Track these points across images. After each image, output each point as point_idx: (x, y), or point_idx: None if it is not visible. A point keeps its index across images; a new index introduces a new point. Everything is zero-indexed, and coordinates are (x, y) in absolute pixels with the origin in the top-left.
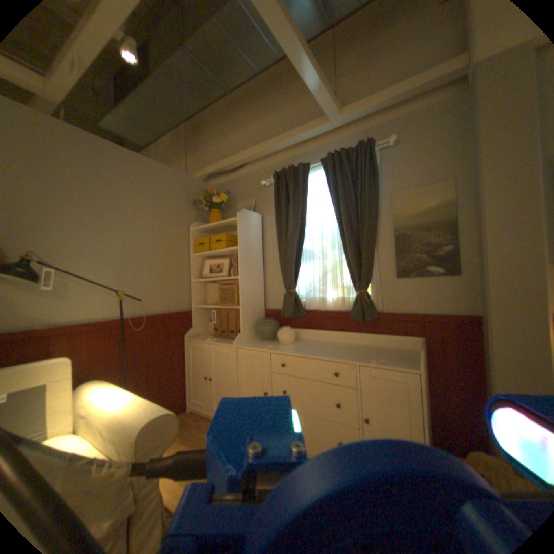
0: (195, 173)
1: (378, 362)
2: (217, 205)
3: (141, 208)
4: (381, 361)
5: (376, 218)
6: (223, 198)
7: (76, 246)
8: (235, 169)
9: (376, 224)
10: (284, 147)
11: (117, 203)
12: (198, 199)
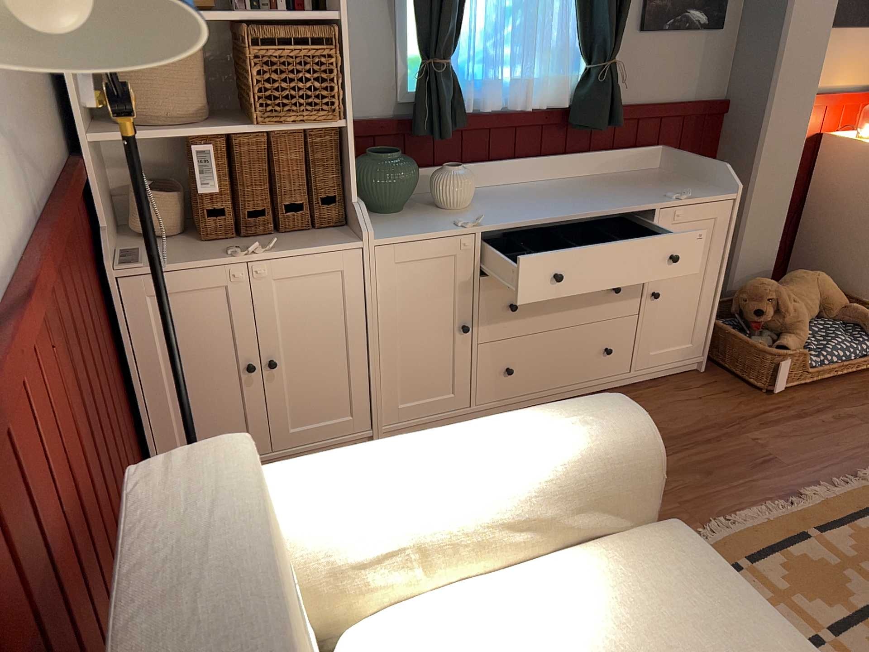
0: None
1: (682, 197)
2: None
3: None
4: (691, 194)
5: None
6: None
7: None
8: None
9: None
10: None
11: None
12: None
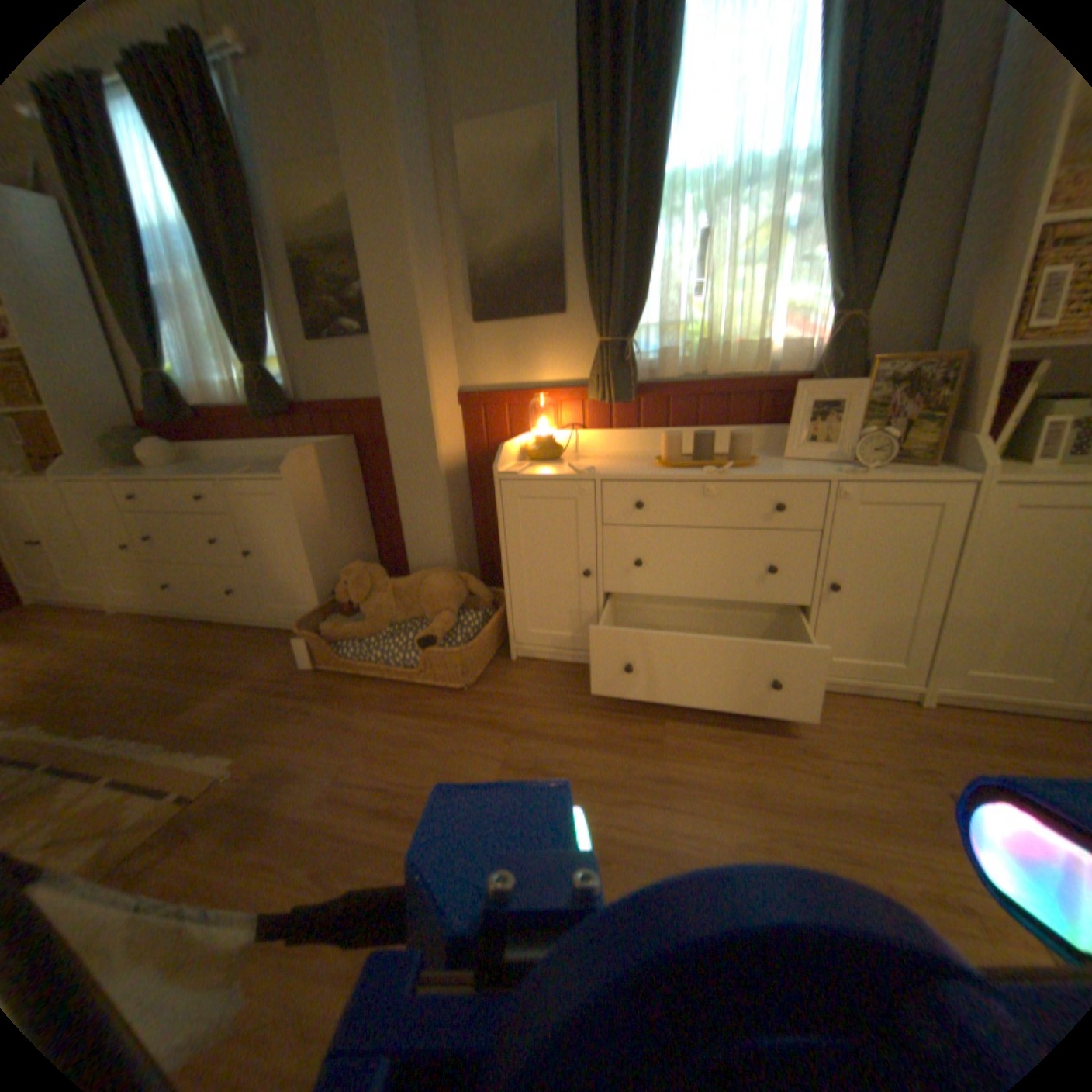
0: None
1: (244, 472)
2: None
3: None
4: (245, 470)
5: (247, 223)
6: None
7: None
8: None
9: (250, 237)
10: None
11: None
12: None
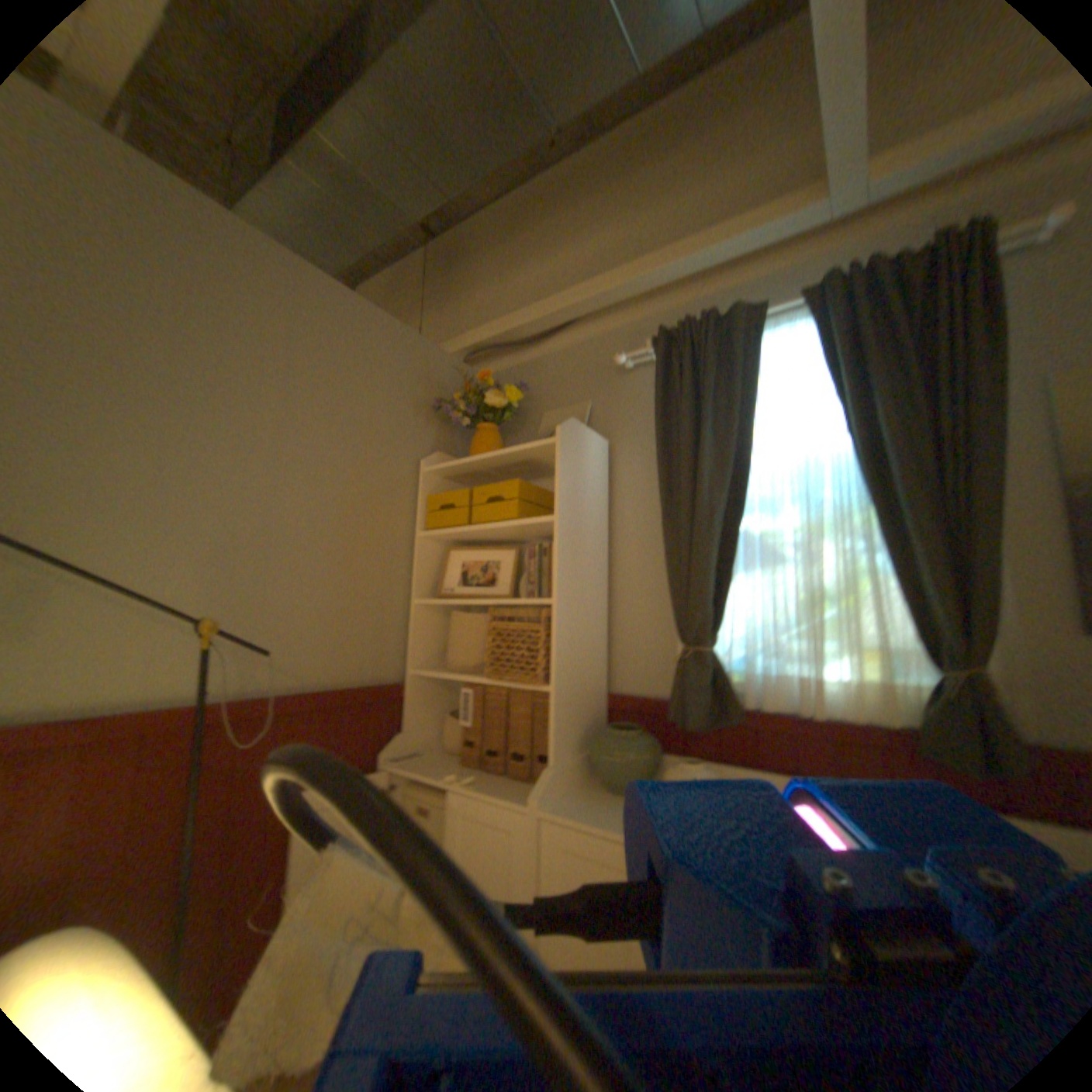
0: (441, 347)
1: None
2: (495, 416)
3: (306, 402)
4: None
5: (1005, 445)
6: (513, 398)
7: (99, 479)
8: (540, 337)
9: (1006, 464)
10: (680, 277)
11: (243, 377)
12: (447, 402)
